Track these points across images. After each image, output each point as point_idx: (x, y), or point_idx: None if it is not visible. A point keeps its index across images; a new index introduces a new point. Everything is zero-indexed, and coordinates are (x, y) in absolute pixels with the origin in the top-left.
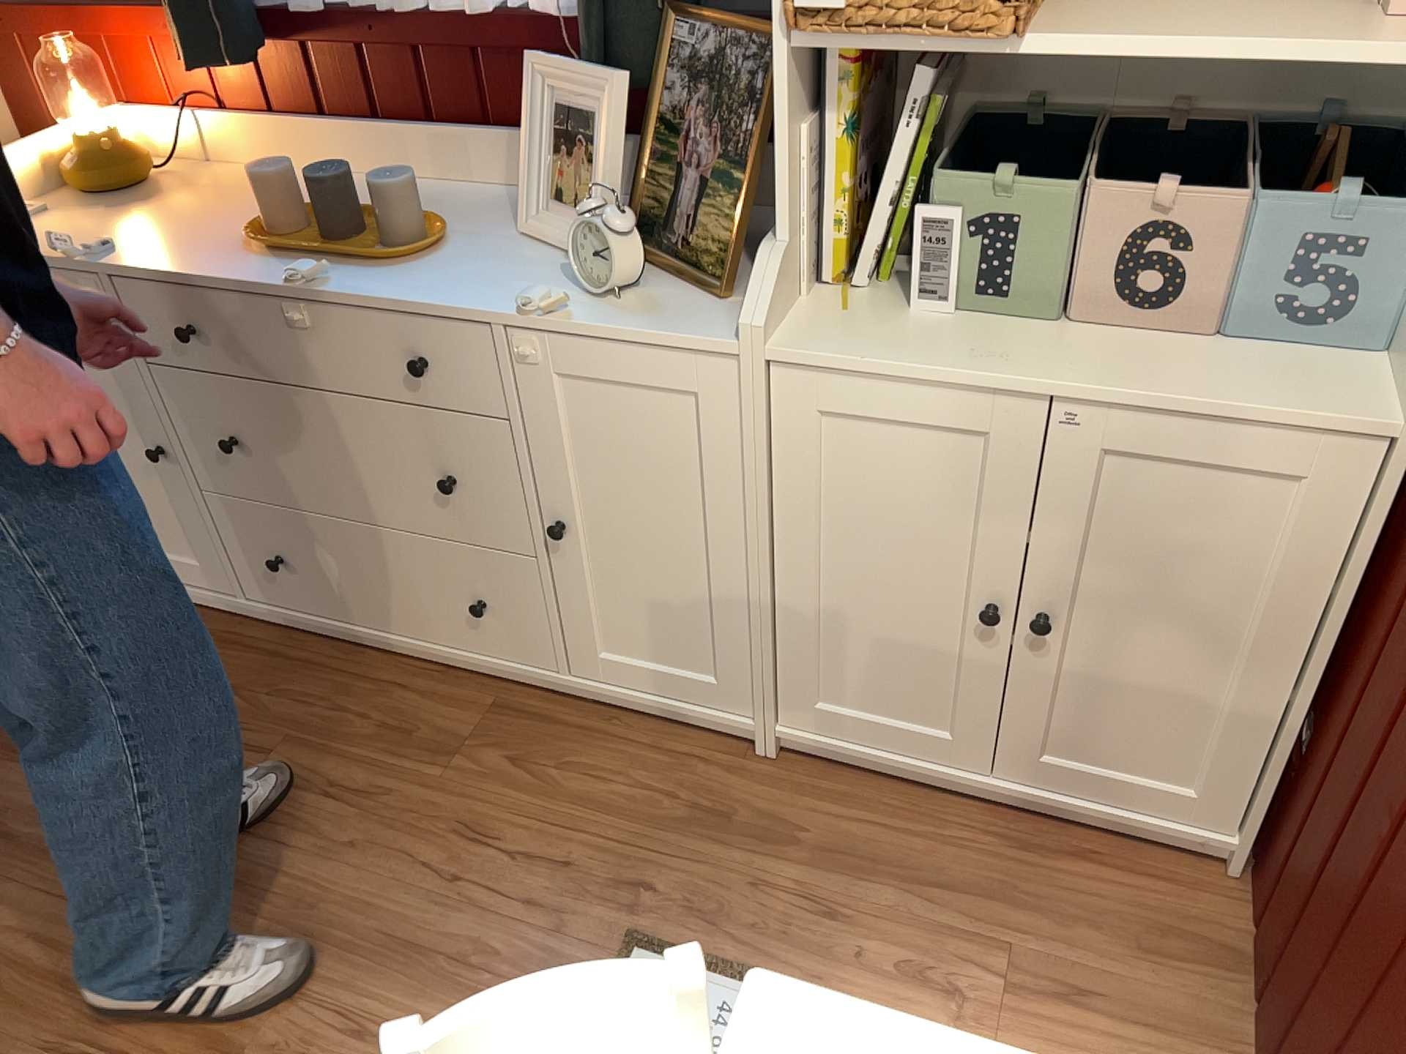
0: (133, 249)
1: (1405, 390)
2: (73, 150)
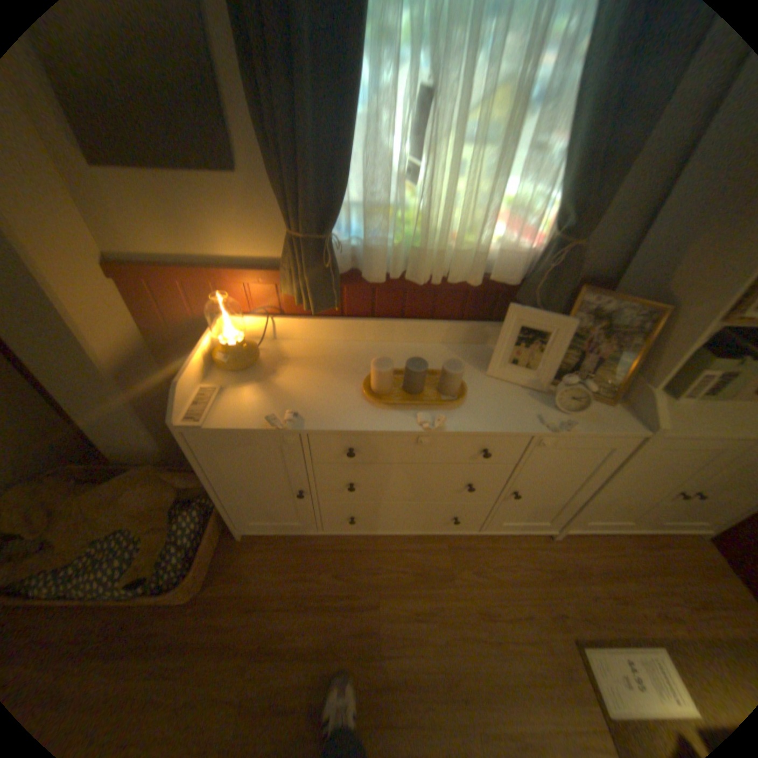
0: (309, 414)
1: None
2: (221, 350)
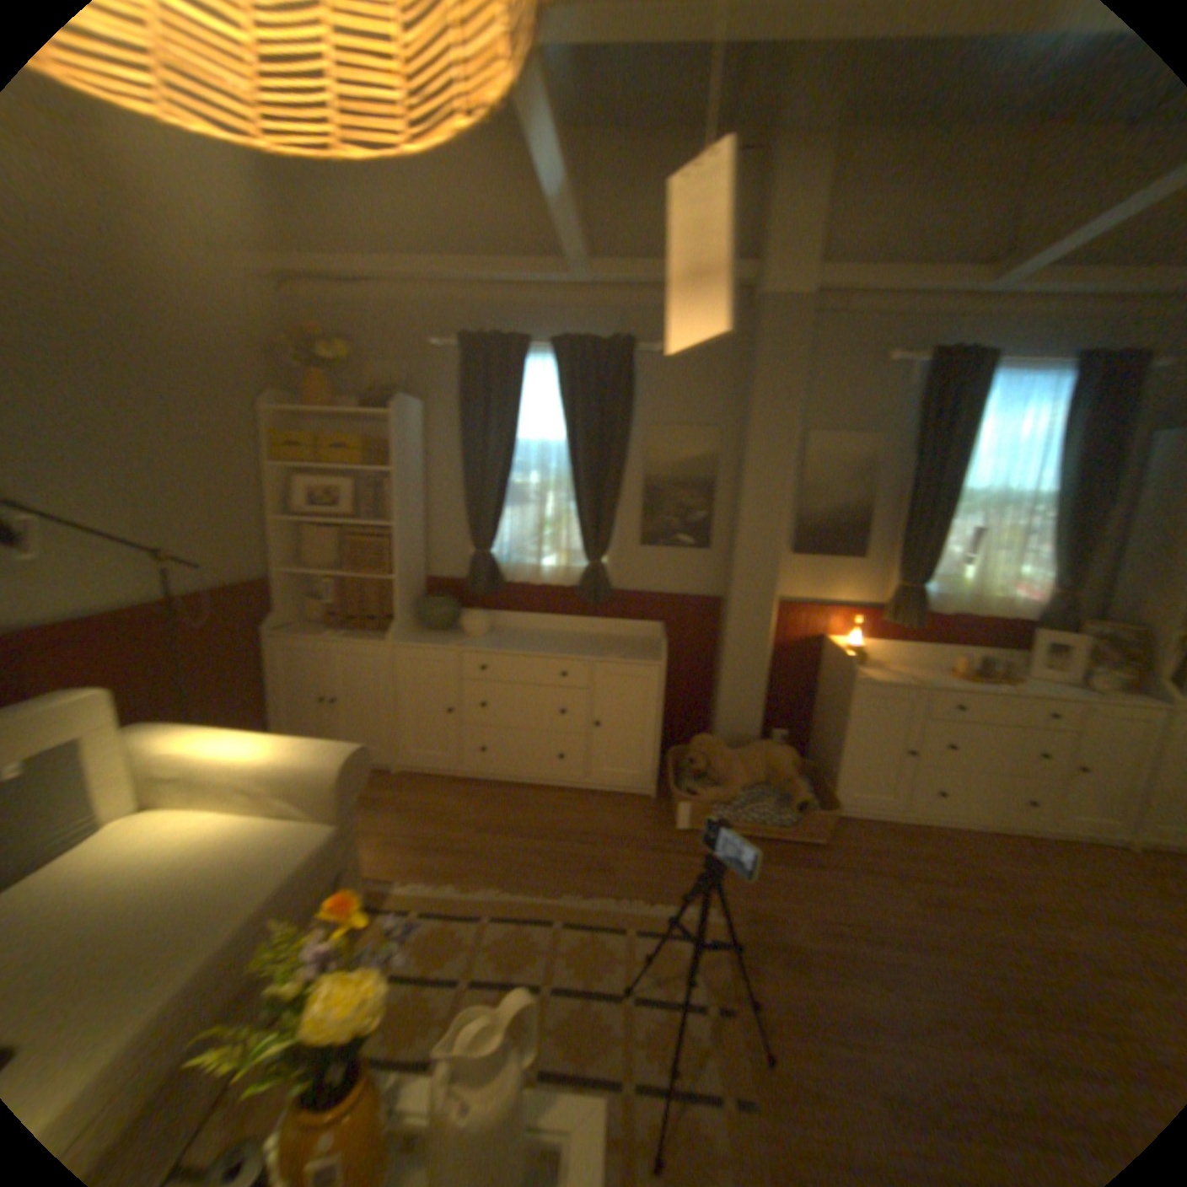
0: (930, 683)
1: None
2: (850, 650)
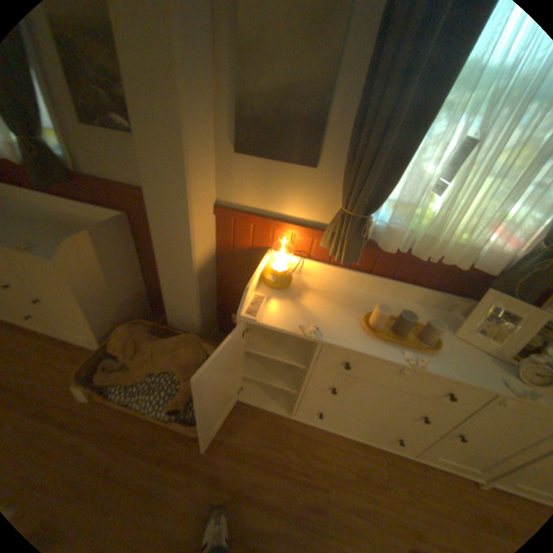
0: (325, 331)
1: None
2: (271, 273)
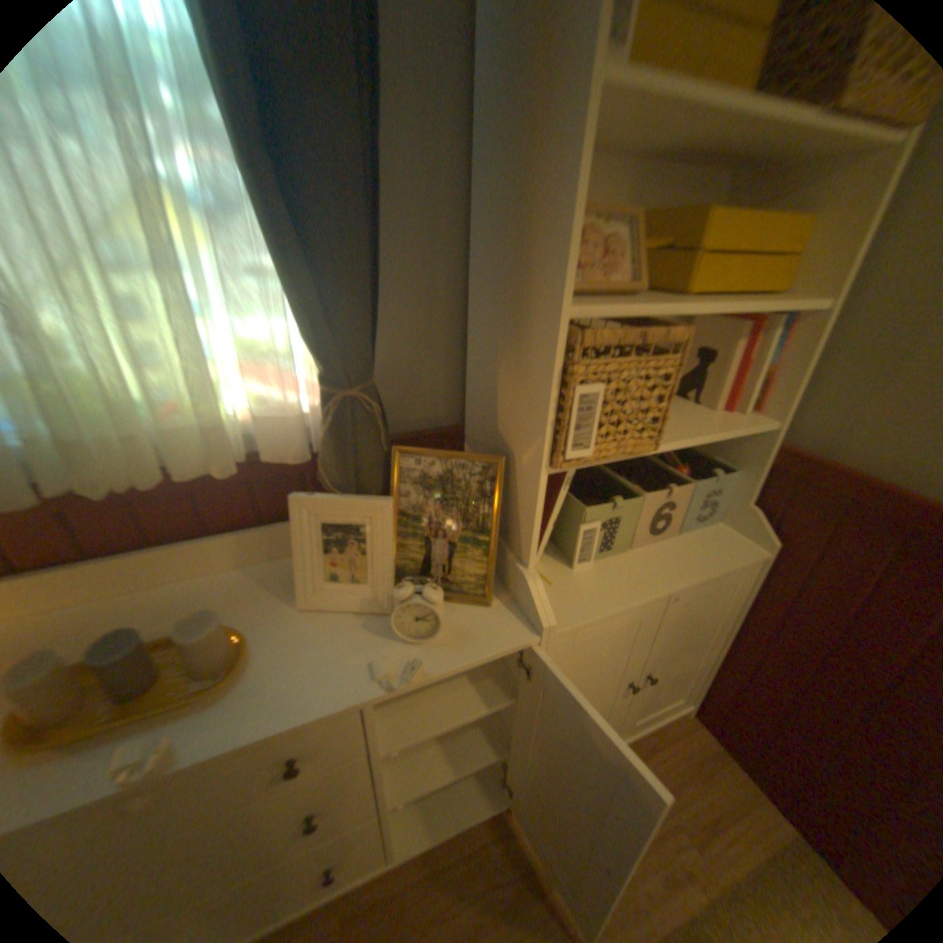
0: None
1: (754, 541)
2: None
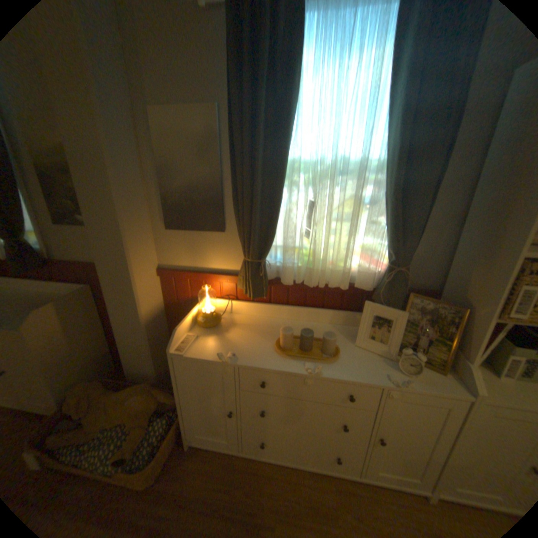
0: (241, 356)
1: None
2: (201, 315)
